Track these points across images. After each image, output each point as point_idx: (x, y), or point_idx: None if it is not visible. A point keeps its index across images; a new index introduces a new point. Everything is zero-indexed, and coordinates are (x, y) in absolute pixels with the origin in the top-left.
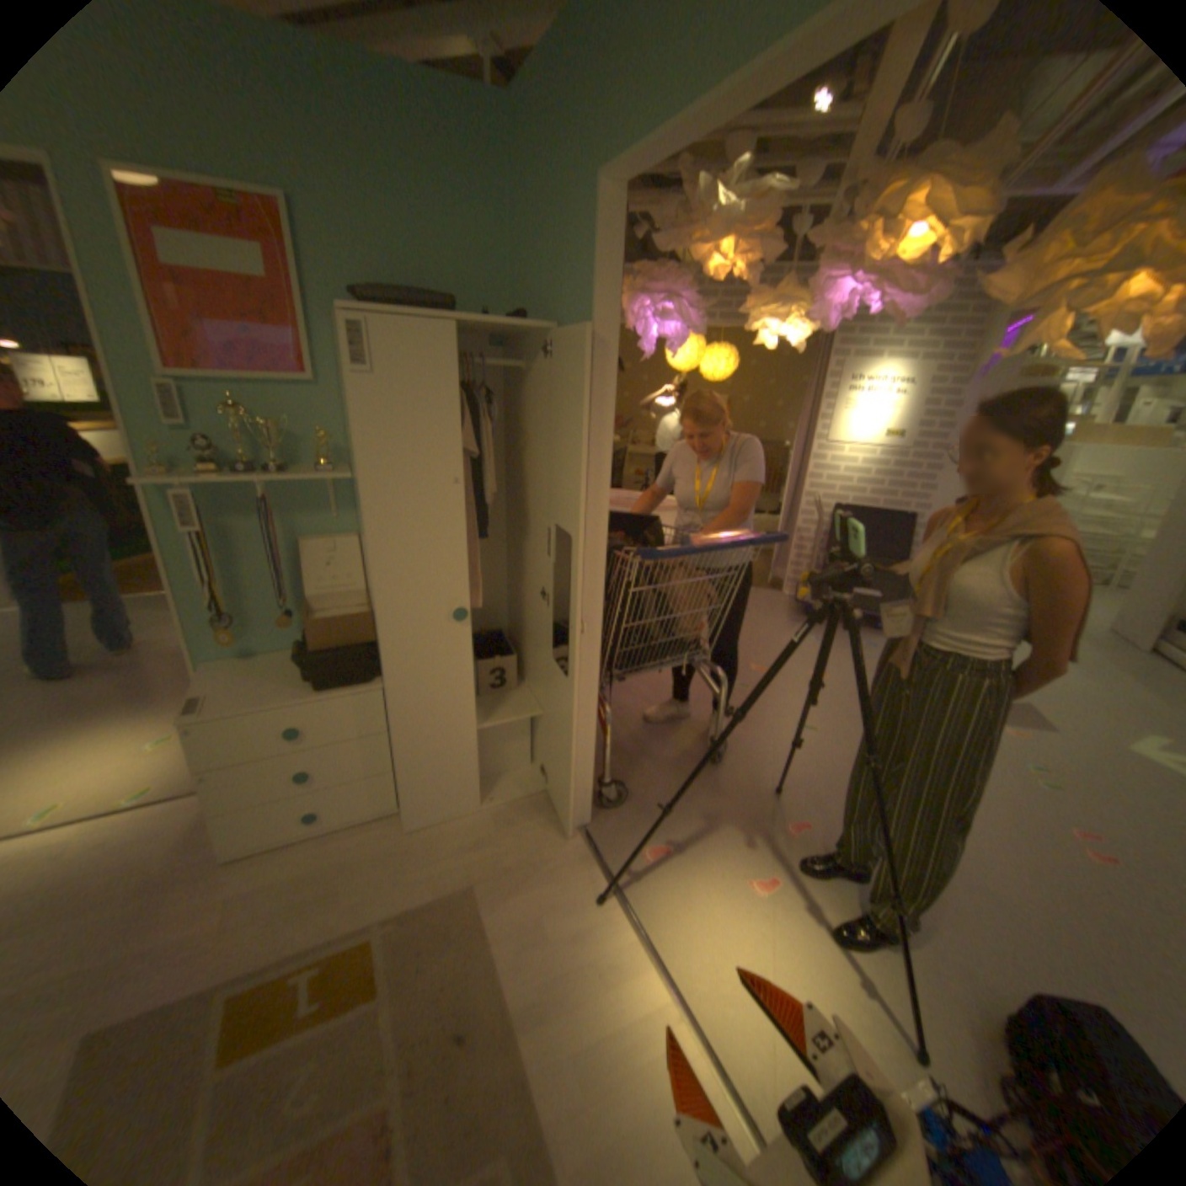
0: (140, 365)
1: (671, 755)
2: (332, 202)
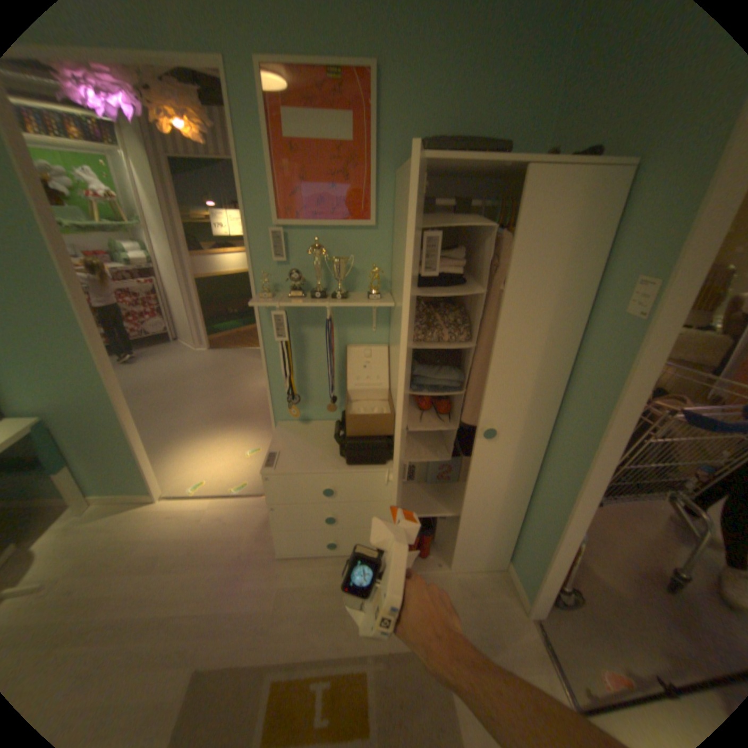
0: (263, 217)
1: (622, 567)
2: (412, 63)
